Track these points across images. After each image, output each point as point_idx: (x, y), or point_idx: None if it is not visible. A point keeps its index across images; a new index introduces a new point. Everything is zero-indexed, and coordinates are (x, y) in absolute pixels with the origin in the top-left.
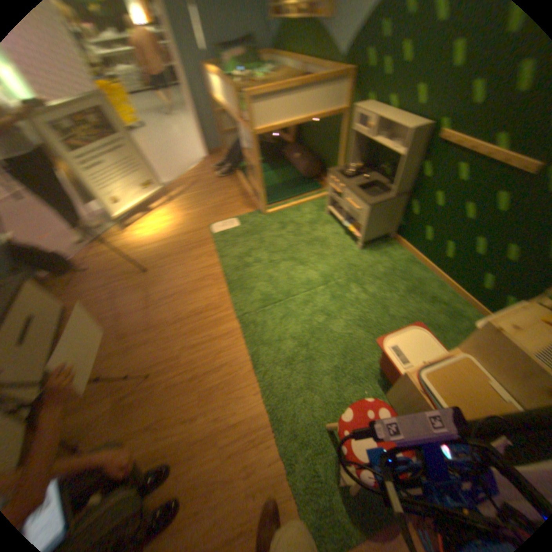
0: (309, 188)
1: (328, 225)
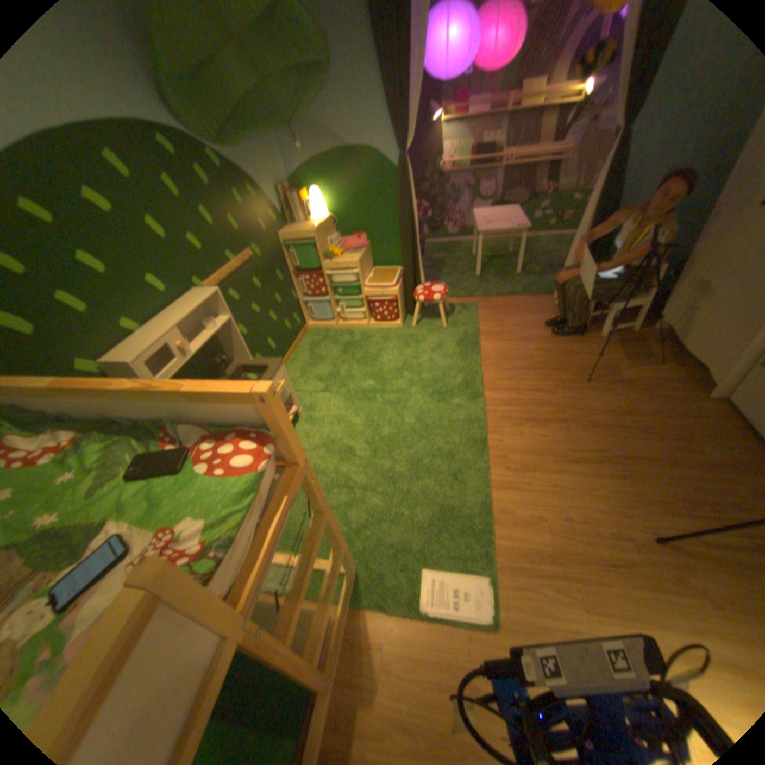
0: None
1: None
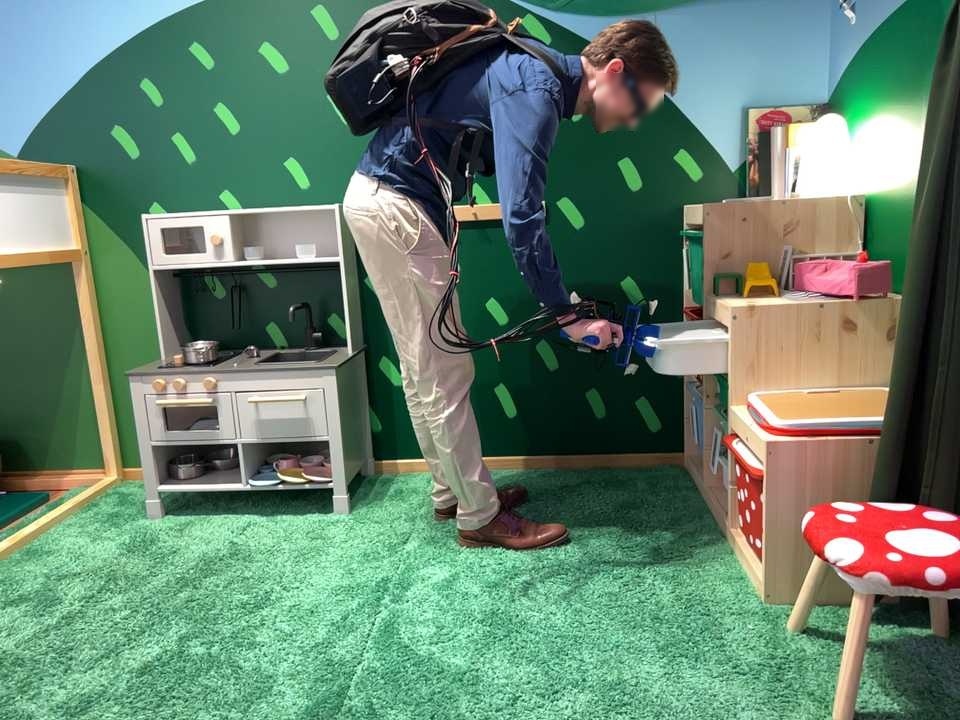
0: (4, 509)
1: (198, 527)
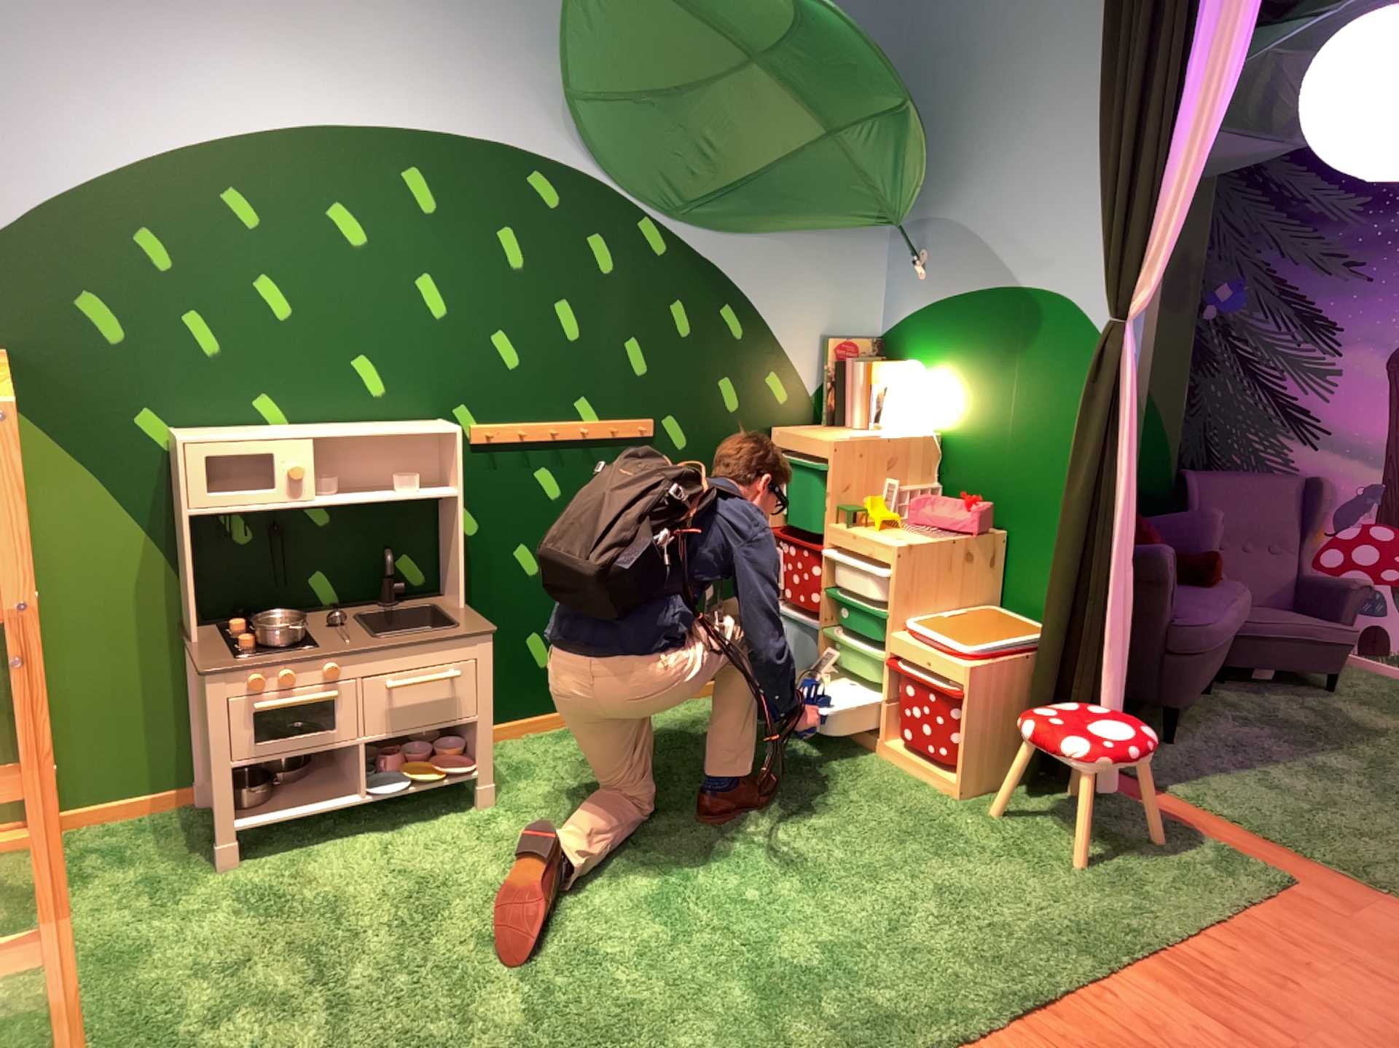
0: None
1: (321, 855)
